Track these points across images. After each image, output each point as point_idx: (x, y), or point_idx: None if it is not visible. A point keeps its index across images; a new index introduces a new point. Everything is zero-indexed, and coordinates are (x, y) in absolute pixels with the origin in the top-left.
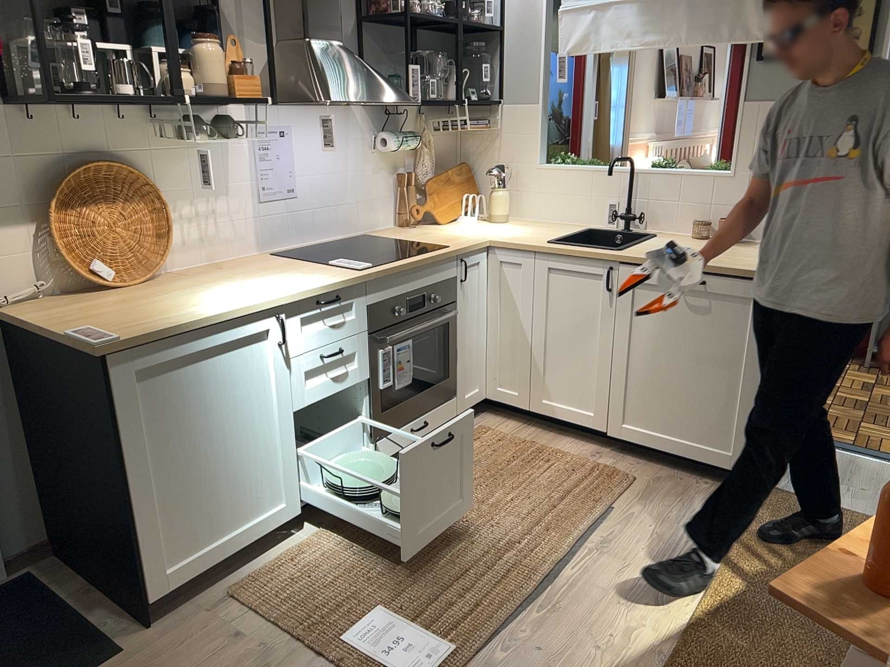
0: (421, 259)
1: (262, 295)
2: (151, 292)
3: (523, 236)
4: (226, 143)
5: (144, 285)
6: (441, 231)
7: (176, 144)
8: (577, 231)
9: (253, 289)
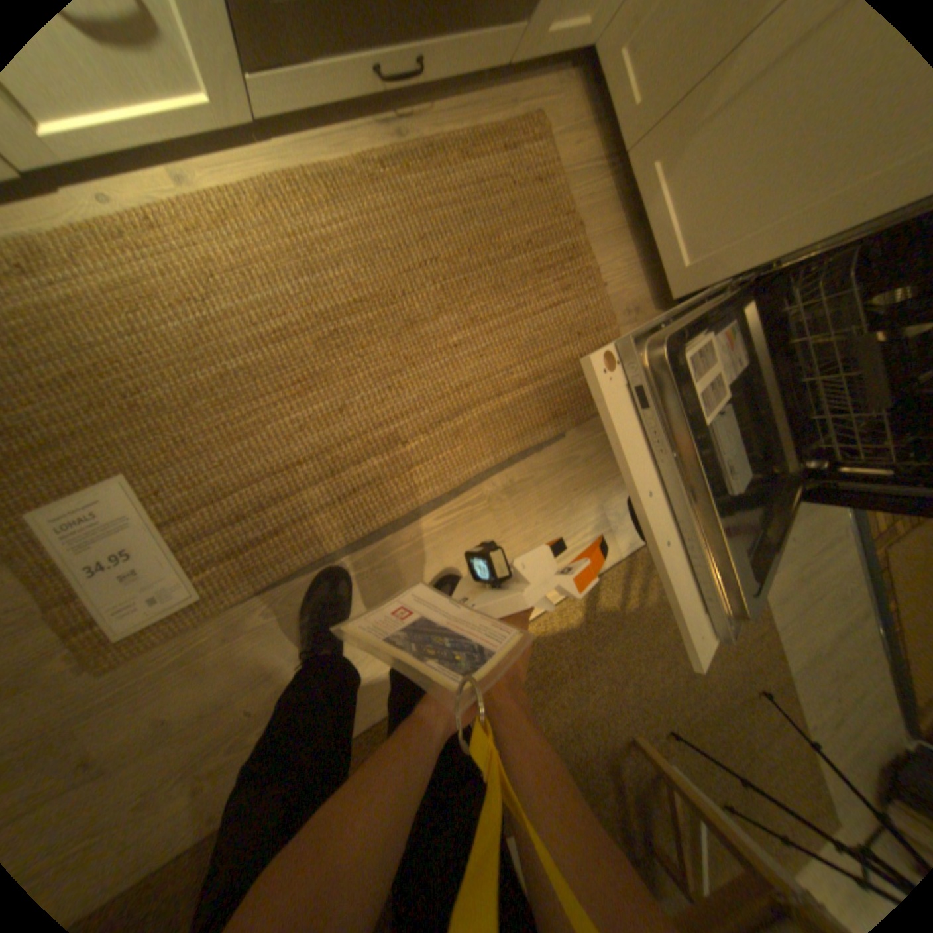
0: None
1: None
2: None
3: None
4: None
5: None
6: None
7: None
8: None
9: None
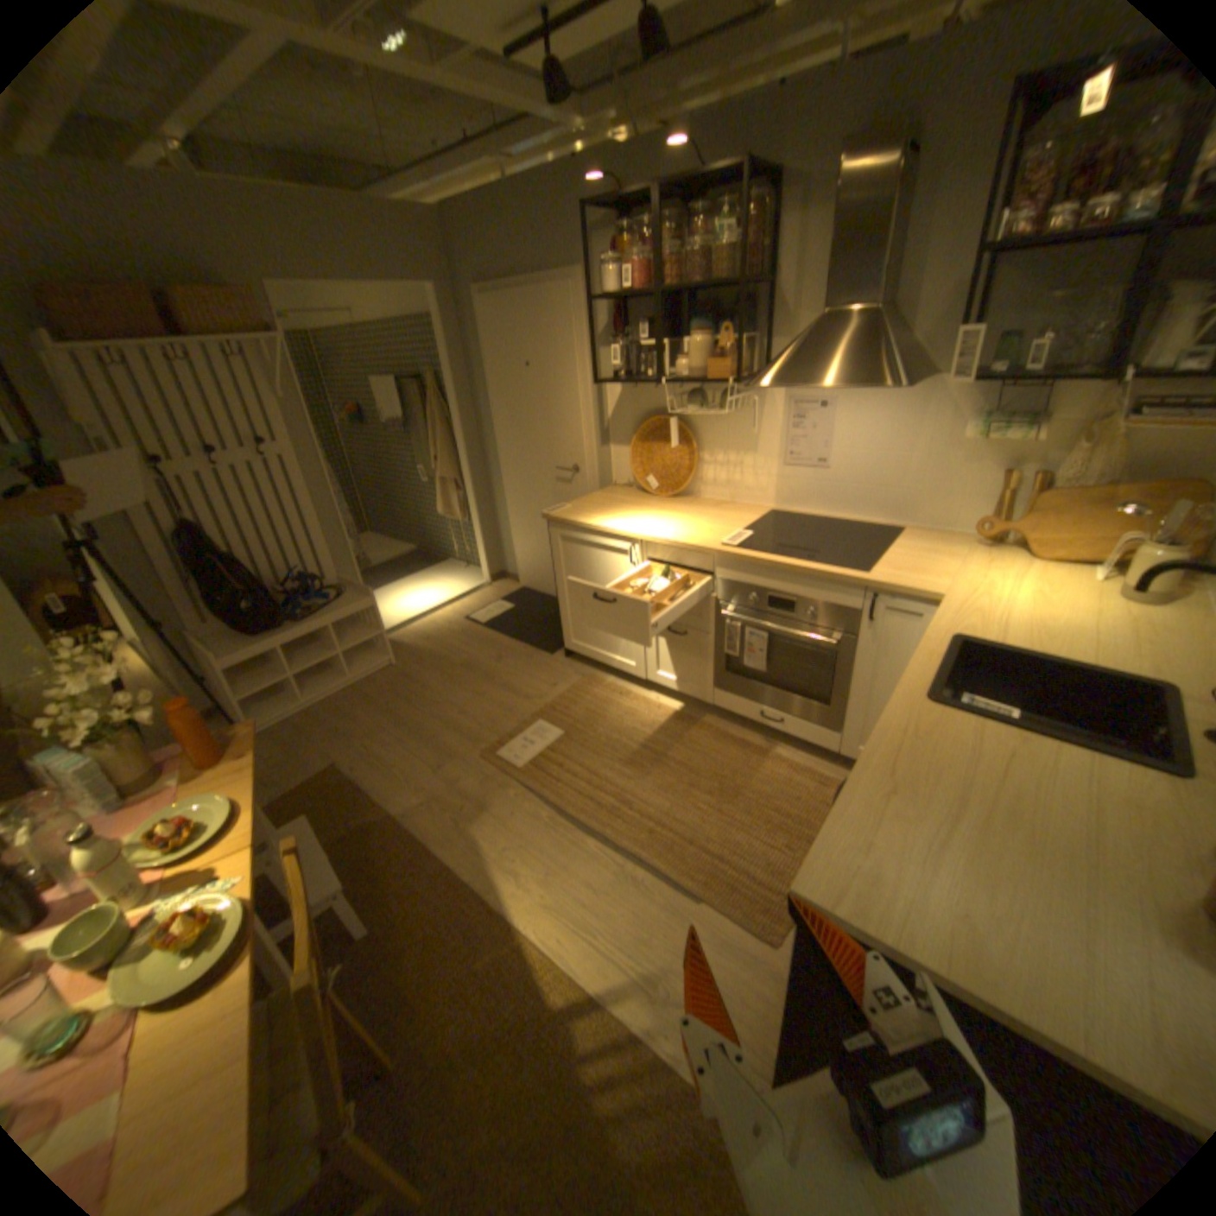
0: (787, 565)
1: (637, 528)
2: (647, 503)
3: (1002, 619)
4: (761, 408)
5: (662, 498)
6: (983, 563)
7: (719, 407)
8: (1121, 671)
9: (655, 523)
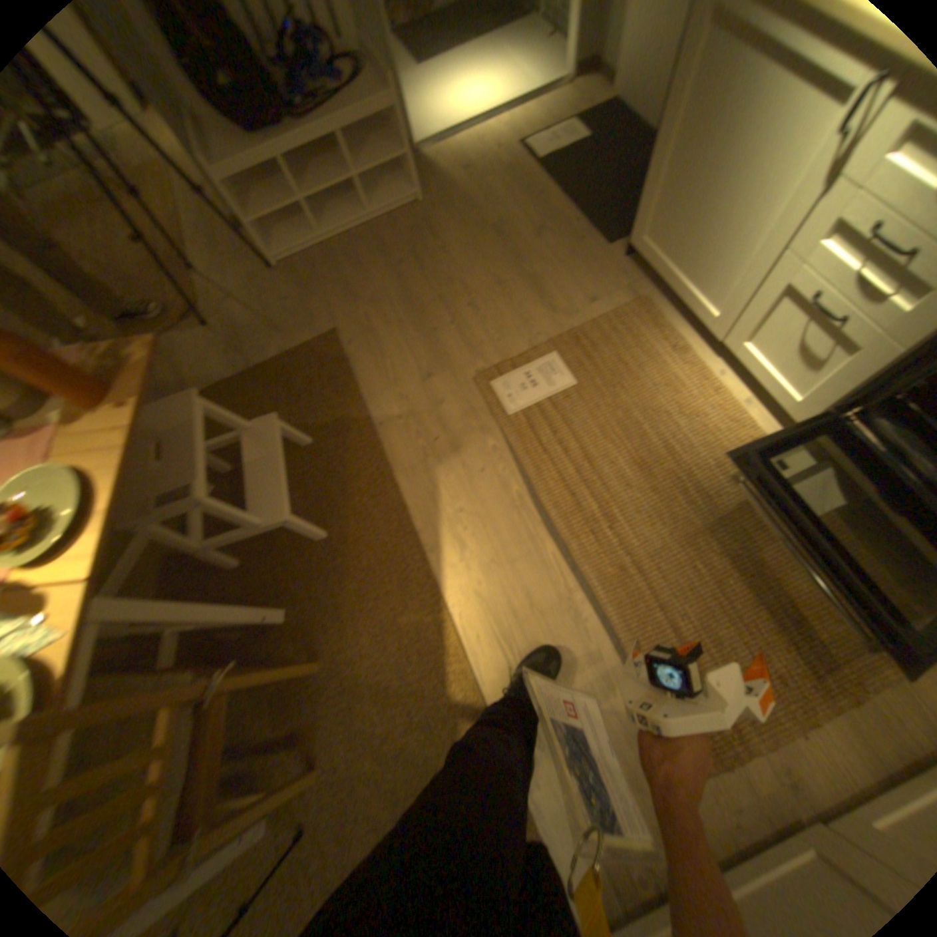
0: None
1: None
2: None
3: None
4: None
5: None
6: None
7: None
8: None
9: None
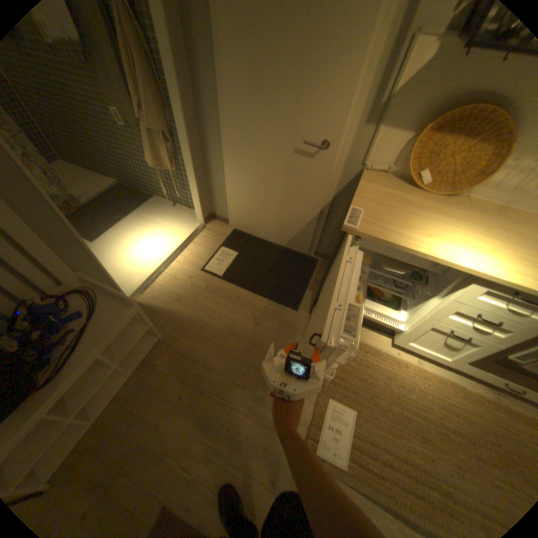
0: None
1: (478, 260)
2: (433, 205)
3: None
4: None
5: (439, 197)
6: None
7: None
8: None
9: (484, 249)
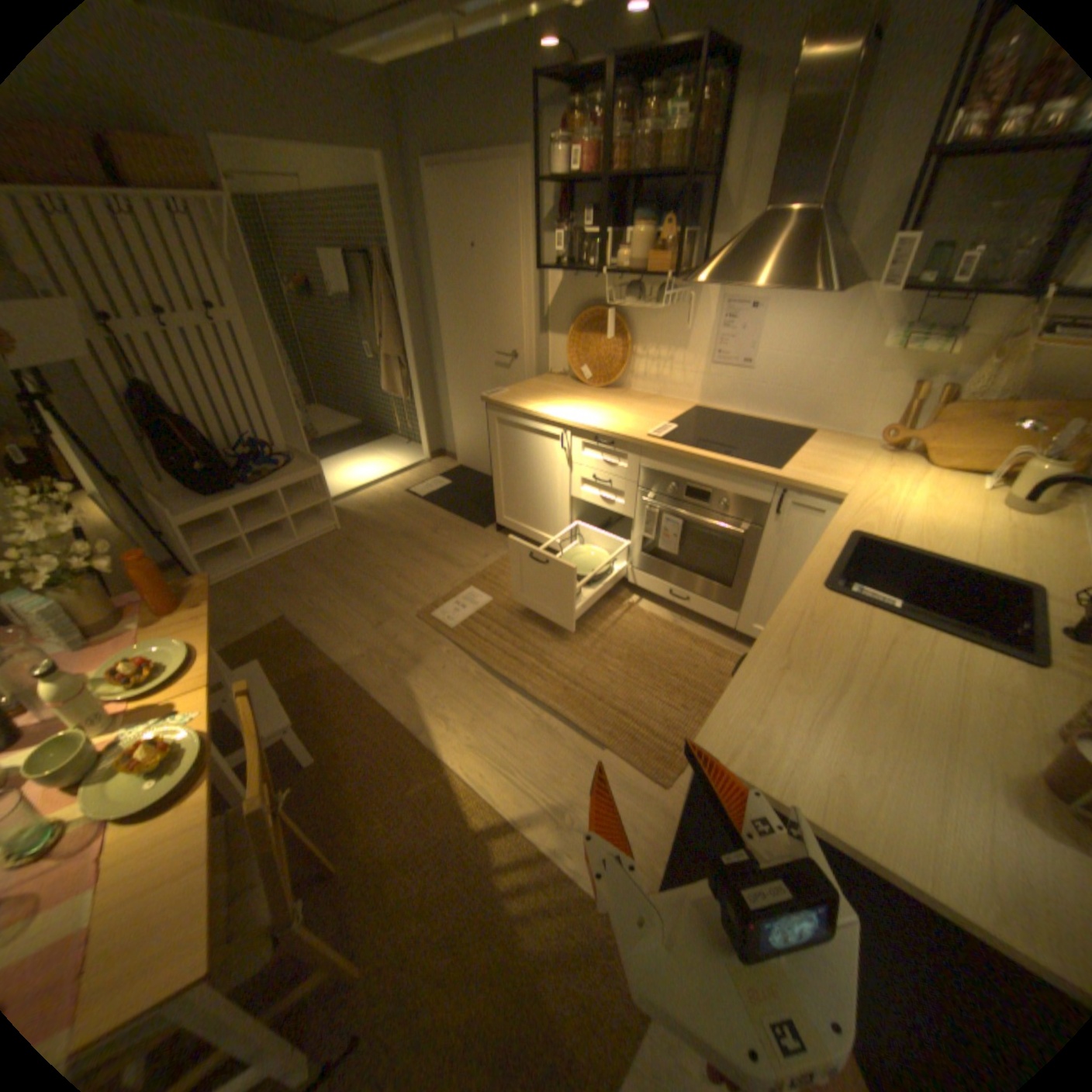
0: (707, 458)
1: (570, 415)
2: (580, 392)
3: (897, 519)
4: (695, 306)
5: (595, 389)
6: (884, 467)
7: (655, 302)
8: (997, 571)
9: (586, 412)
